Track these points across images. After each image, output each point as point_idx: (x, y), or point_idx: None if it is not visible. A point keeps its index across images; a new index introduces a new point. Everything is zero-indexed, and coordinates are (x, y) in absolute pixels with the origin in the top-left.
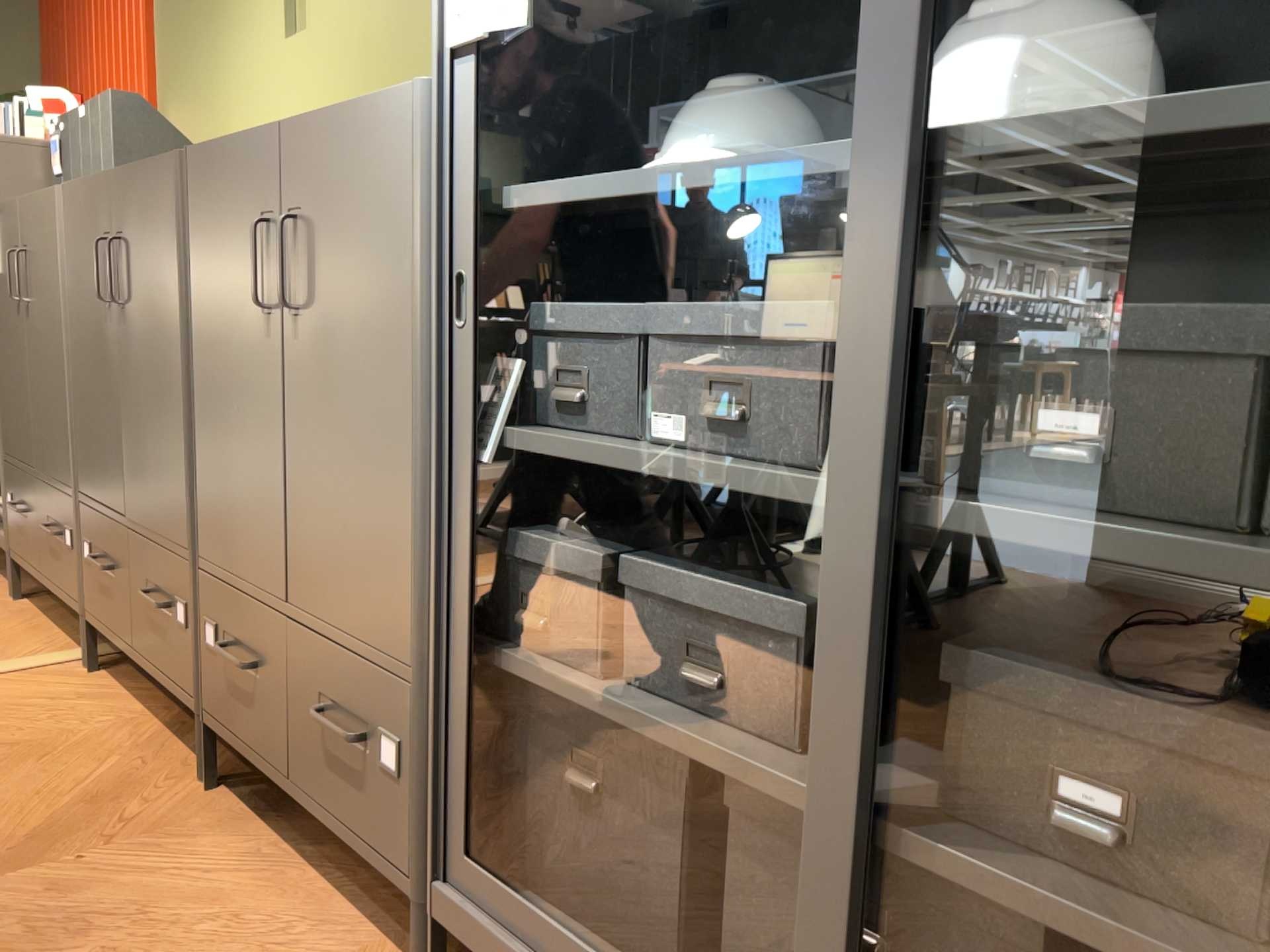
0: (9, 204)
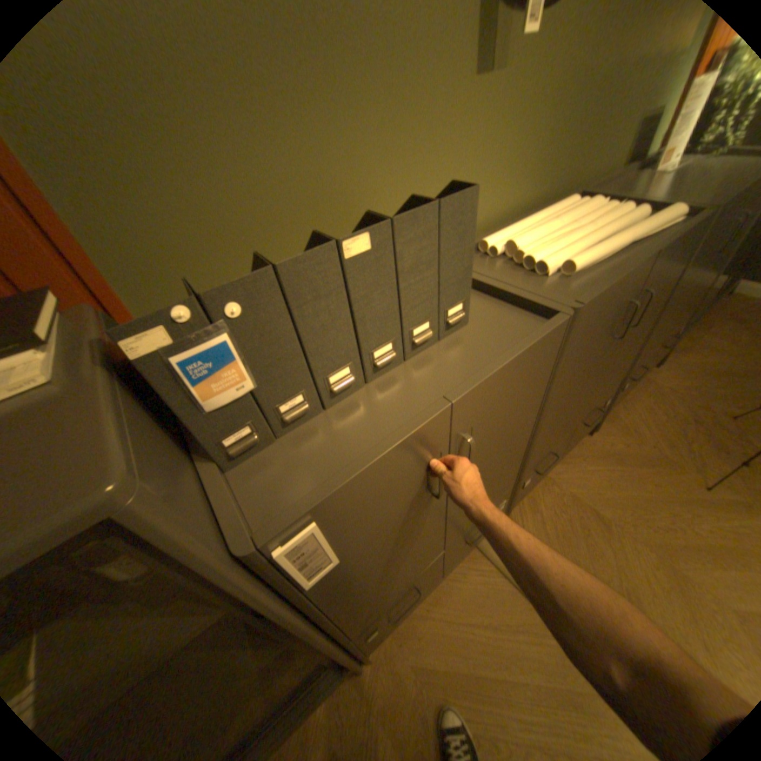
0: (387, 448)
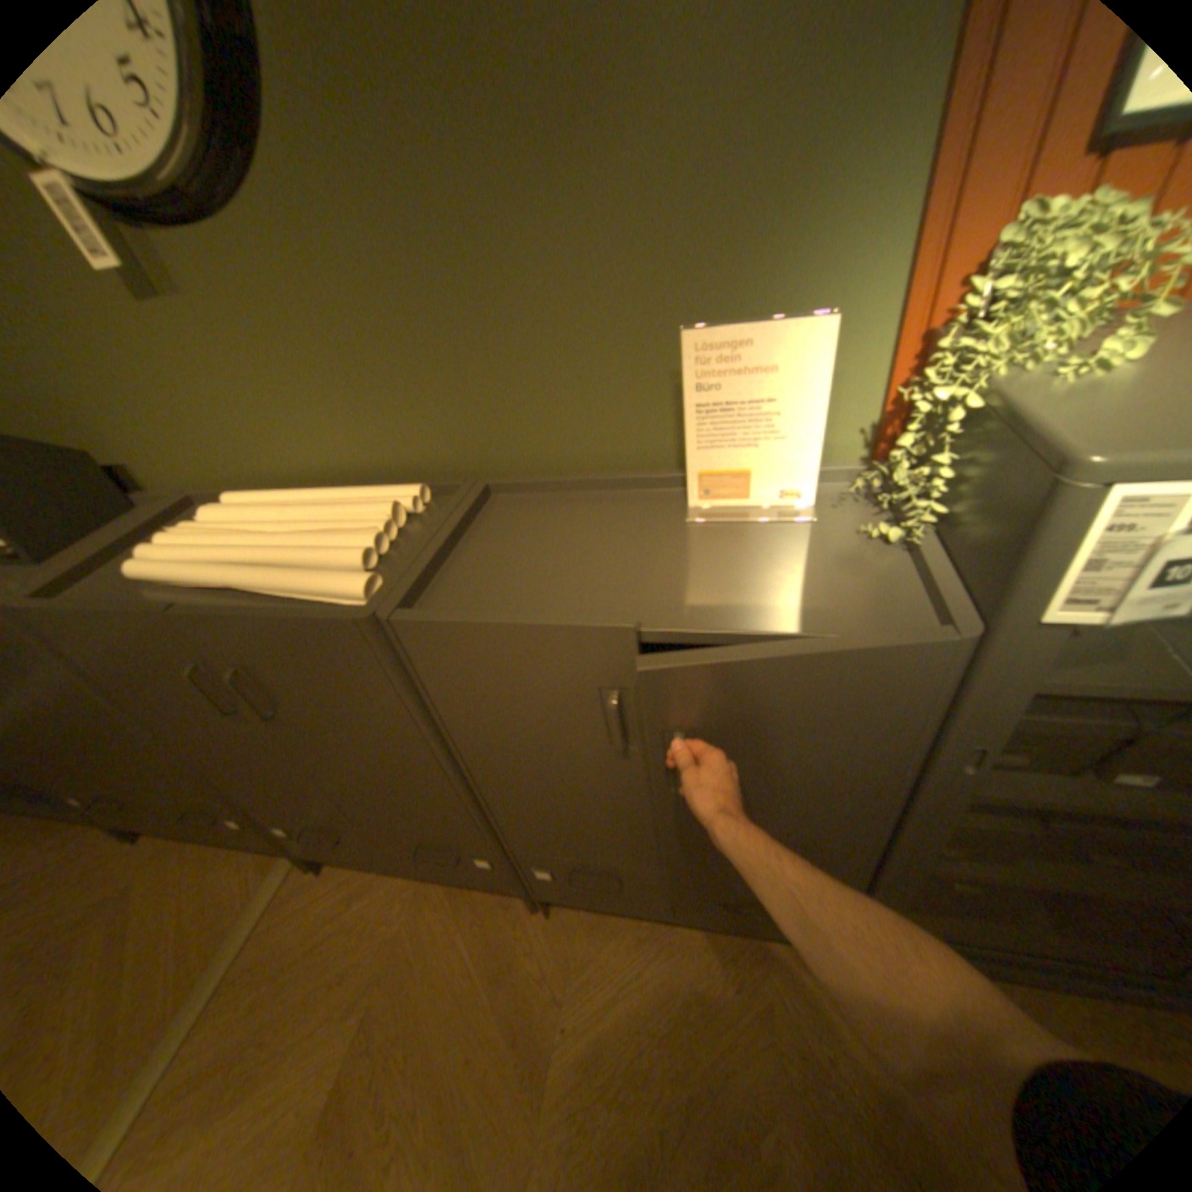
0: None
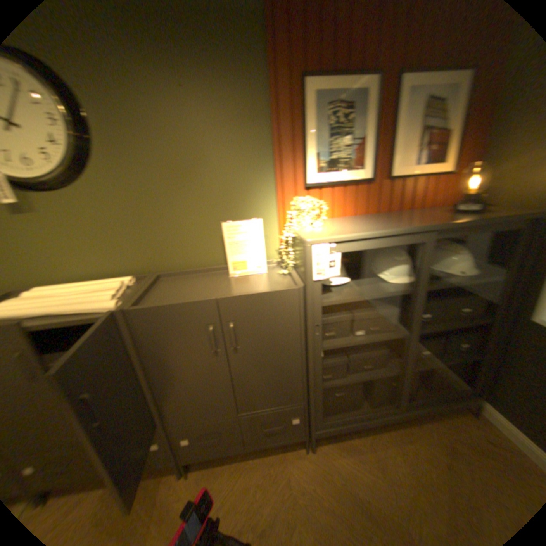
0: None
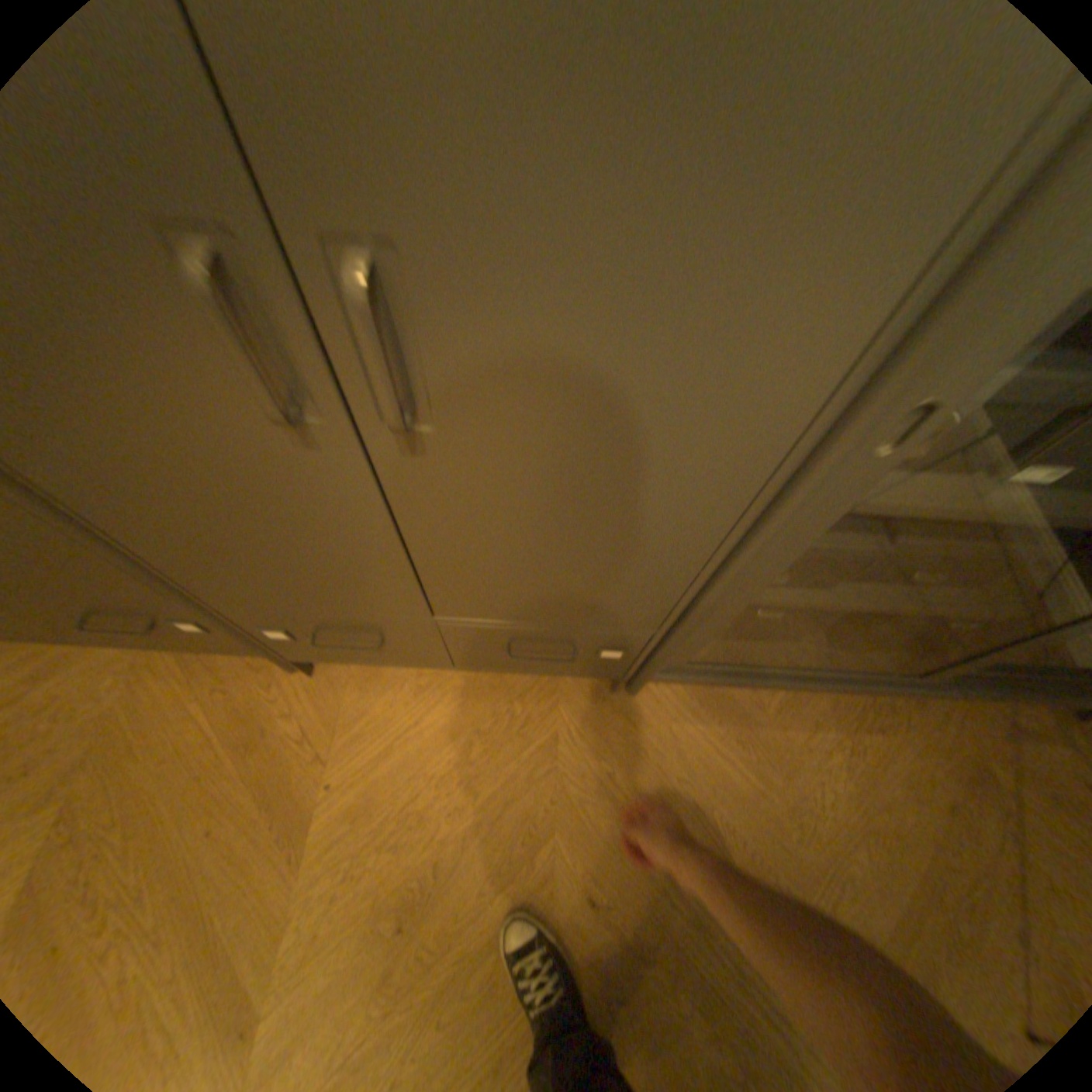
0: None
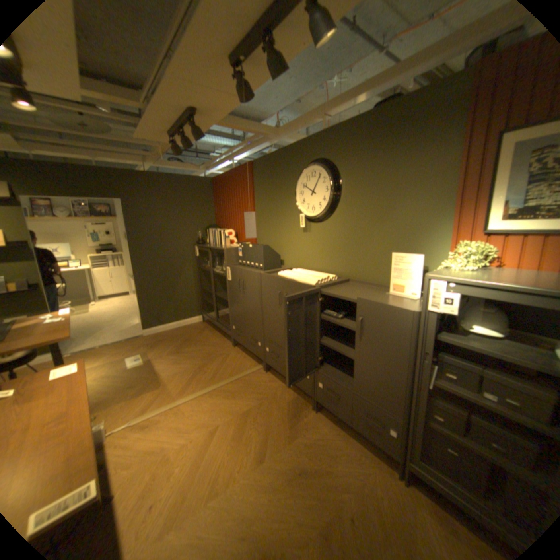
0: (236, 267)
